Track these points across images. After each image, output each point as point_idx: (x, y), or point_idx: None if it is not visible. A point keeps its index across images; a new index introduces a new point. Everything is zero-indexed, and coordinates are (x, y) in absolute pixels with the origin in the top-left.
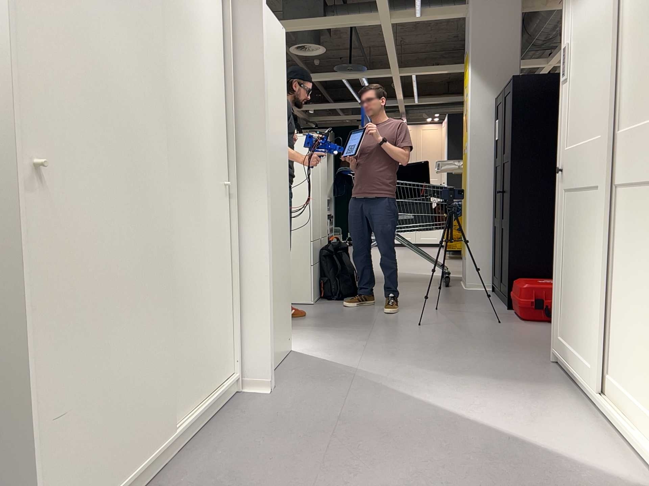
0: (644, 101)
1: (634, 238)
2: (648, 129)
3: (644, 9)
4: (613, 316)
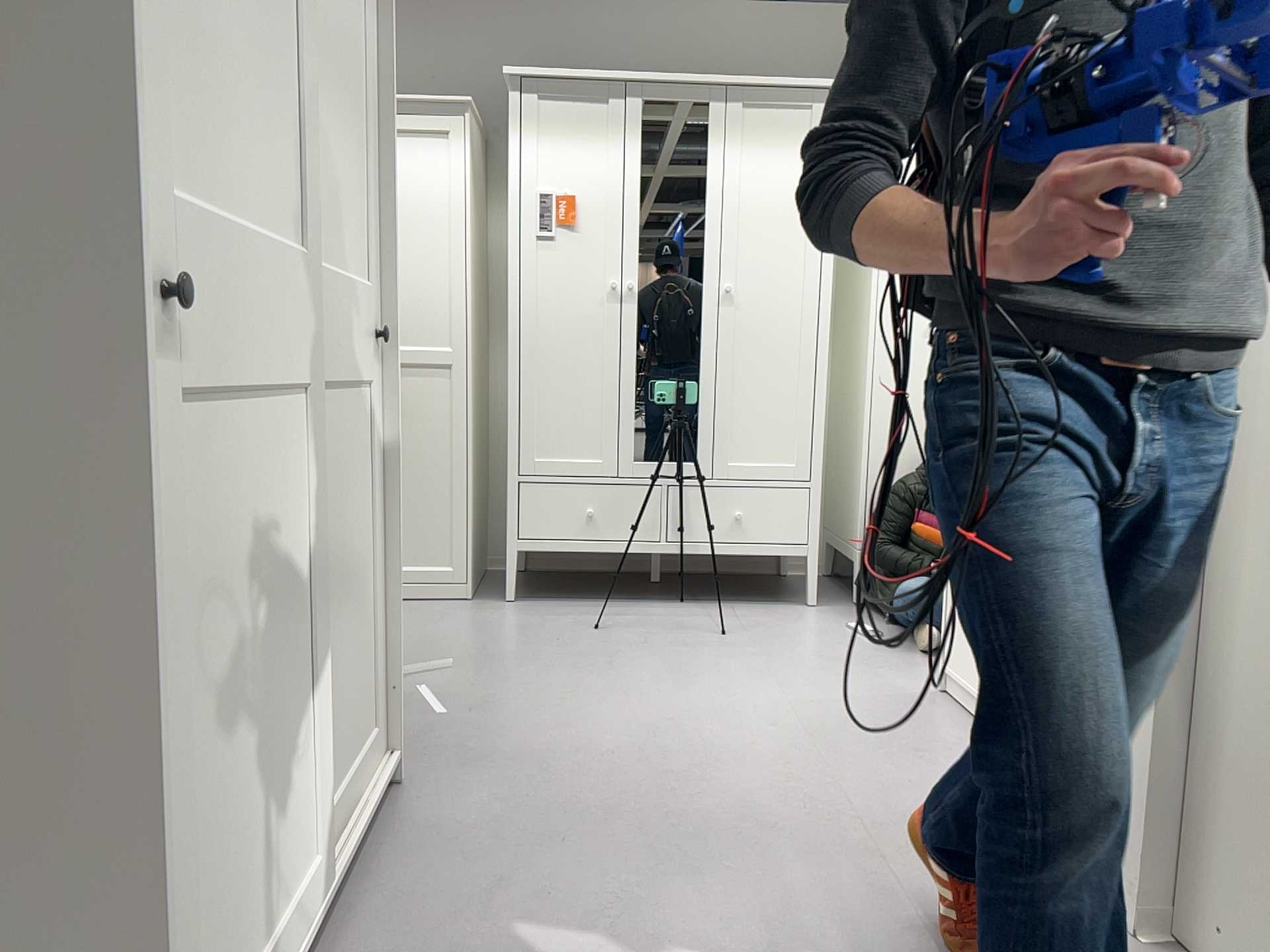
0: (333, 234)
1: (335, 492)
2: (345, 294)
3: (326, 48)
4: (316, 685)
